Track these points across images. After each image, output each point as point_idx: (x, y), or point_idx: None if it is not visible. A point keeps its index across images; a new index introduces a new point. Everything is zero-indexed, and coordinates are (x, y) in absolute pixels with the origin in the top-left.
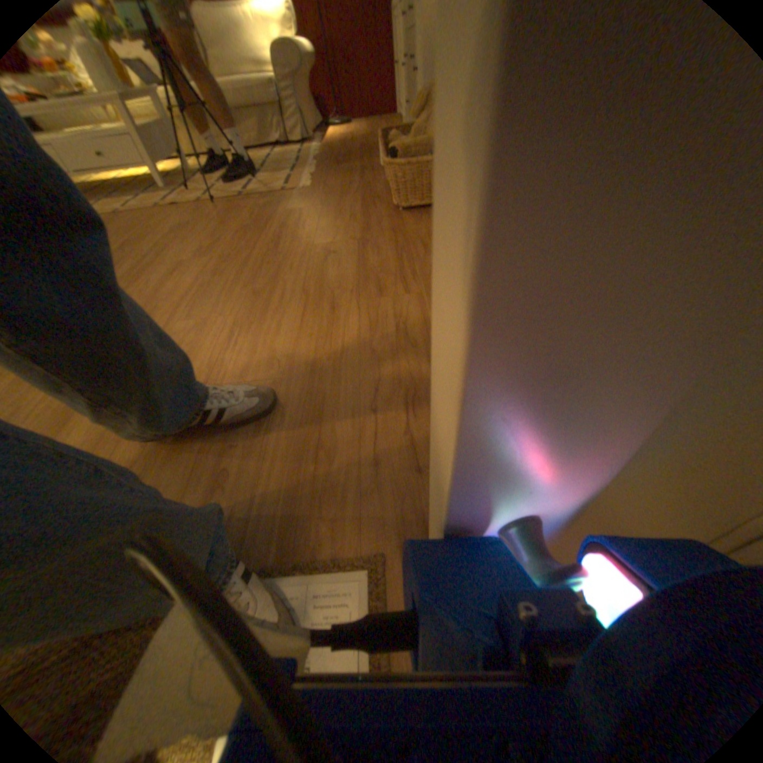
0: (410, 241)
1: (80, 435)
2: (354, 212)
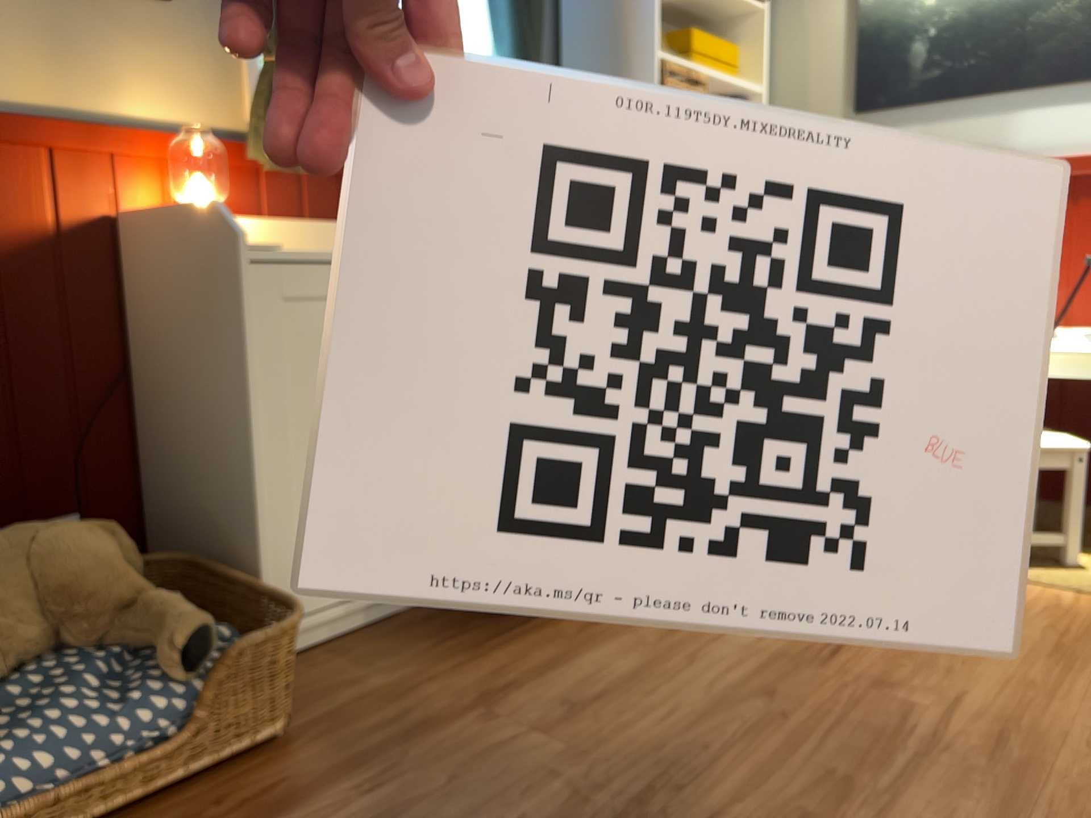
0: (432, 661)
1: (1026, 636)
2: (320, 813)
